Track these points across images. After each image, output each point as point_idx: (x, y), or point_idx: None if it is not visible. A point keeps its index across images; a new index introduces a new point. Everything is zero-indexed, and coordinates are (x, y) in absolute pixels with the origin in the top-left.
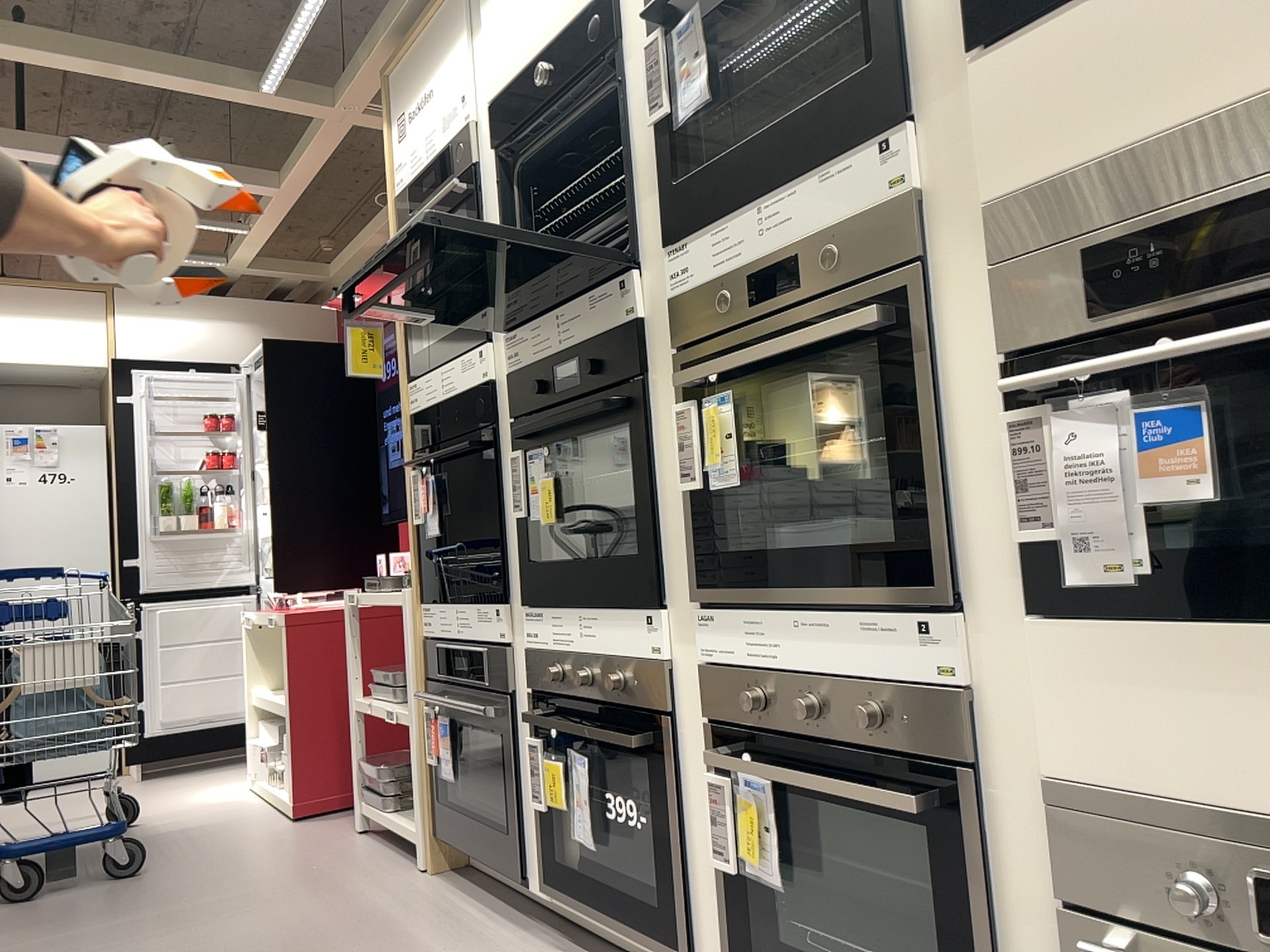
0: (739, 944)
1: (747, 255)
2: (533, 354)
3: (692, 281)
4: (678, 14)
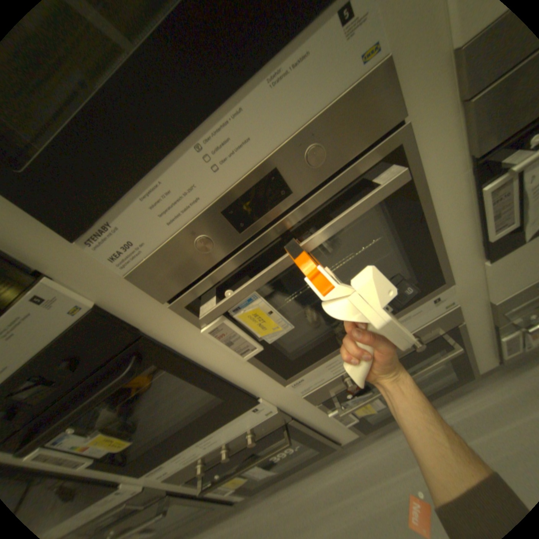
0: (360, 428)
1: (207, 193)
2: None
3: (144, 247)
4: None
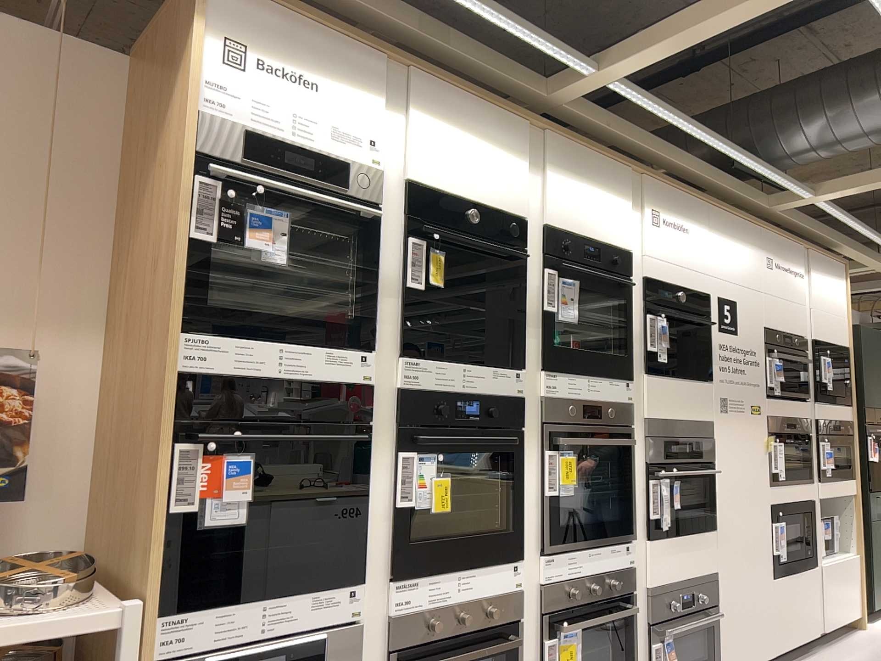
0: None
1: (577, 394)
2: (438, 384)
3: (553, 392)
4: (558, 274)
